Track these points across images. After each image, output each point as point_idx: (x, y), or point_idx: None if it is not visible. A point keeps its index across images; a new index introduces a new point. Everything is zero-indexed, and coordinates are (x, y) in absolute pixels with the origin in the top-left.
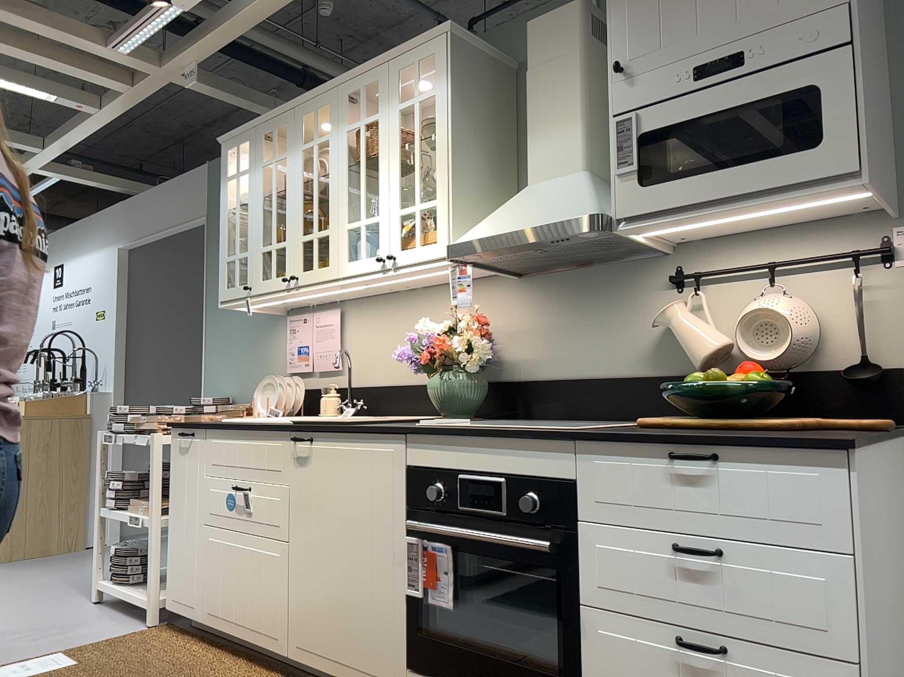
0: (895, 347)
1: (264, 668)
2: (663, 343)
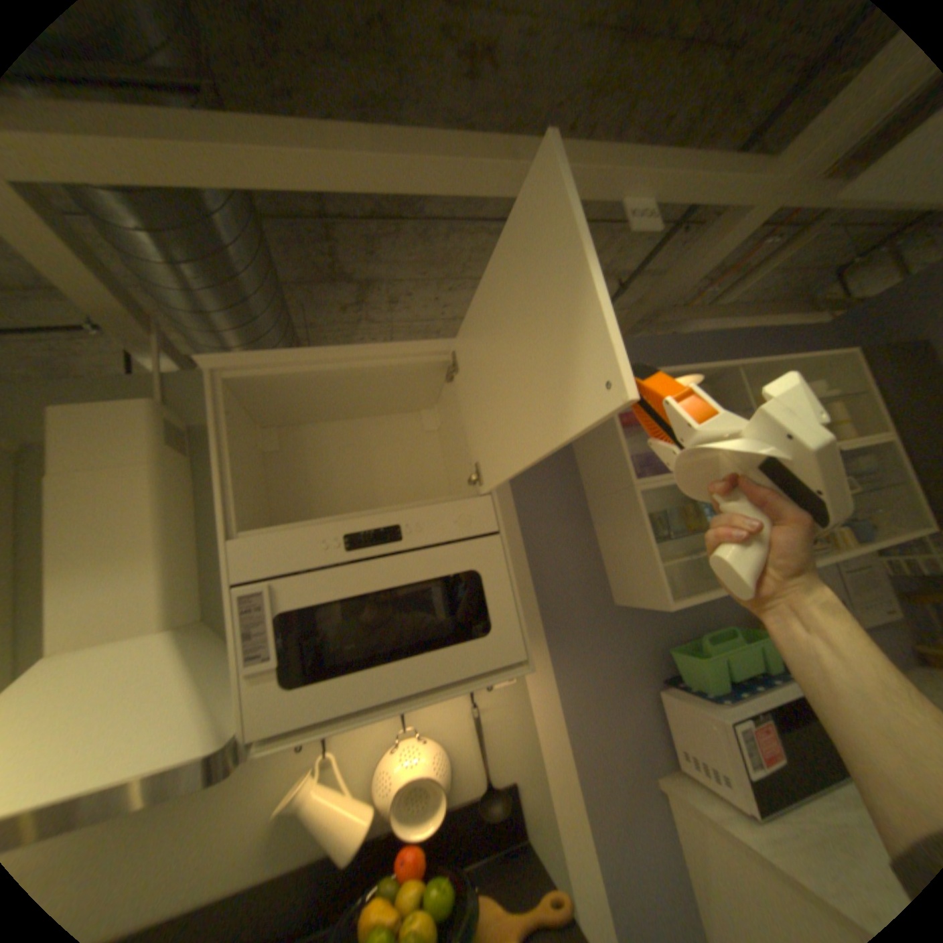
0: (506, 765)
1: None
2: (279, 828)
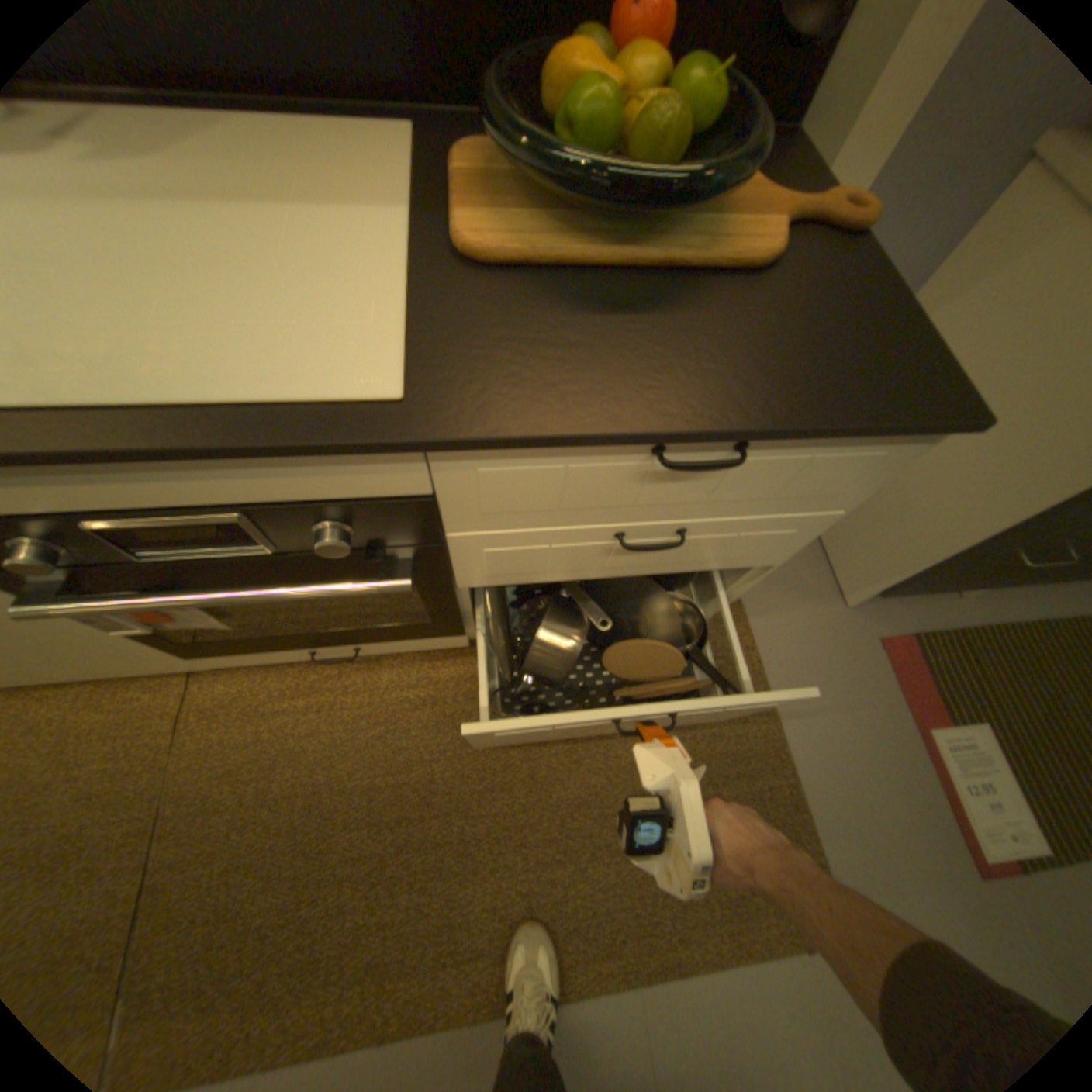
0: None
1: None
2: None
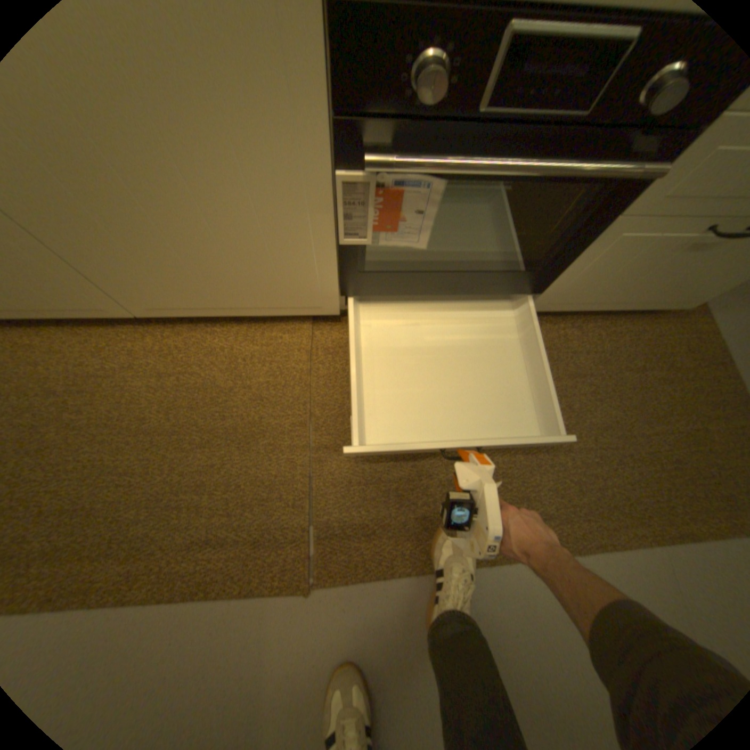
0: None
1: (93, 325)
2: None
